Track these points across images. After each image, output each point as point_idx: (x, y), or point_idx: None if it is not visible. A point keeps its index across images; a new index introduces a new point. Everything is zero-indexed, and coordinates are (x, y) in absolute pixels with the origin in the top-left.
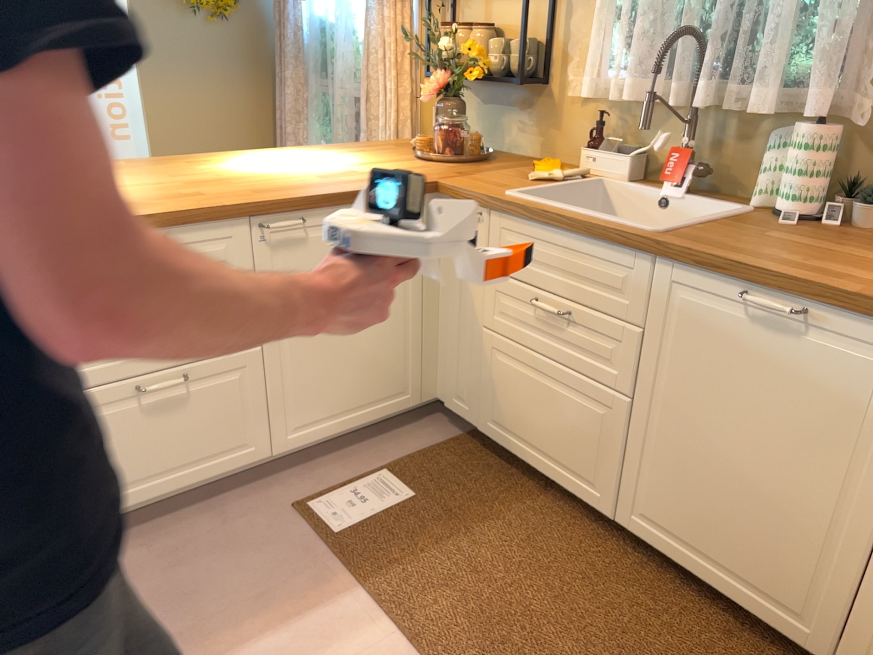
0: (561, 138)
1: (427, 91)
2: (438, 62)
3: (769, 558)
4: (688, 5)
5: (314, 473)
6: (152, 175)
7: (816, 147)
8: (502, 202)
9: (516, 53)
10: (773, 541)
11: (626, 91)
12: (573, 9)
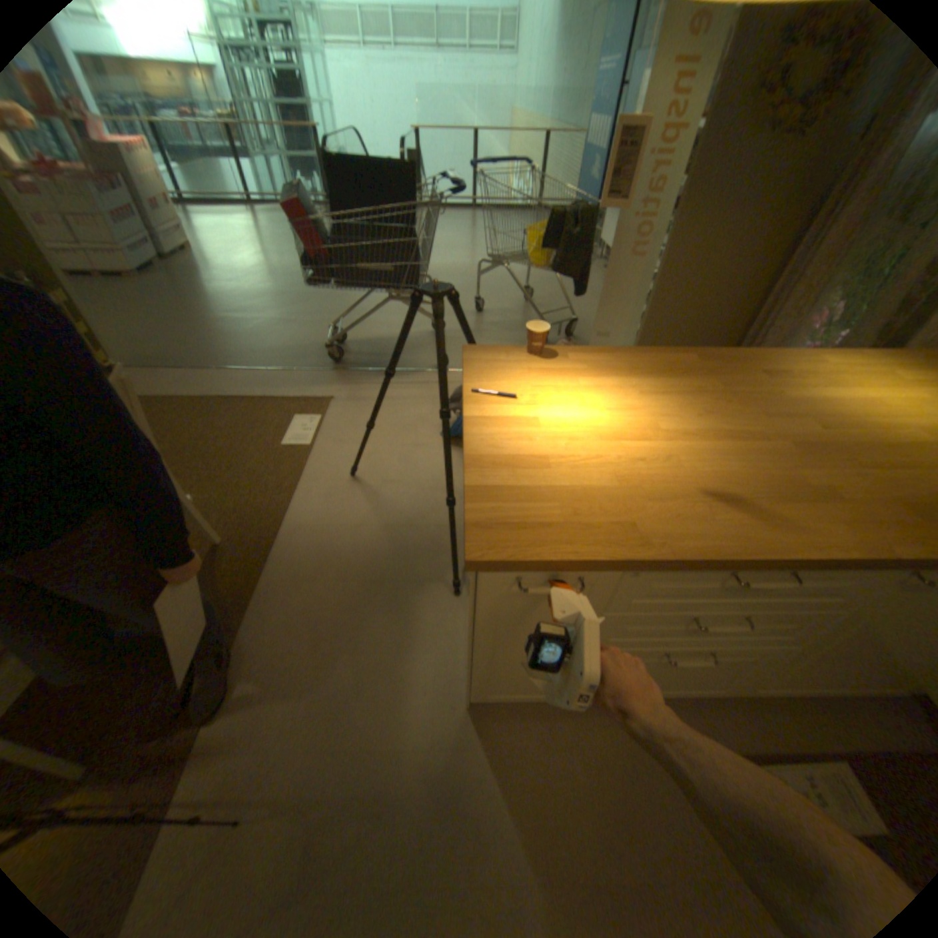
0: None
1: None
2: None
3: None
4: None
5: (764, 721)
6: (742, 405)
7: None
8: None
9: None
10: None
11: None
12: None
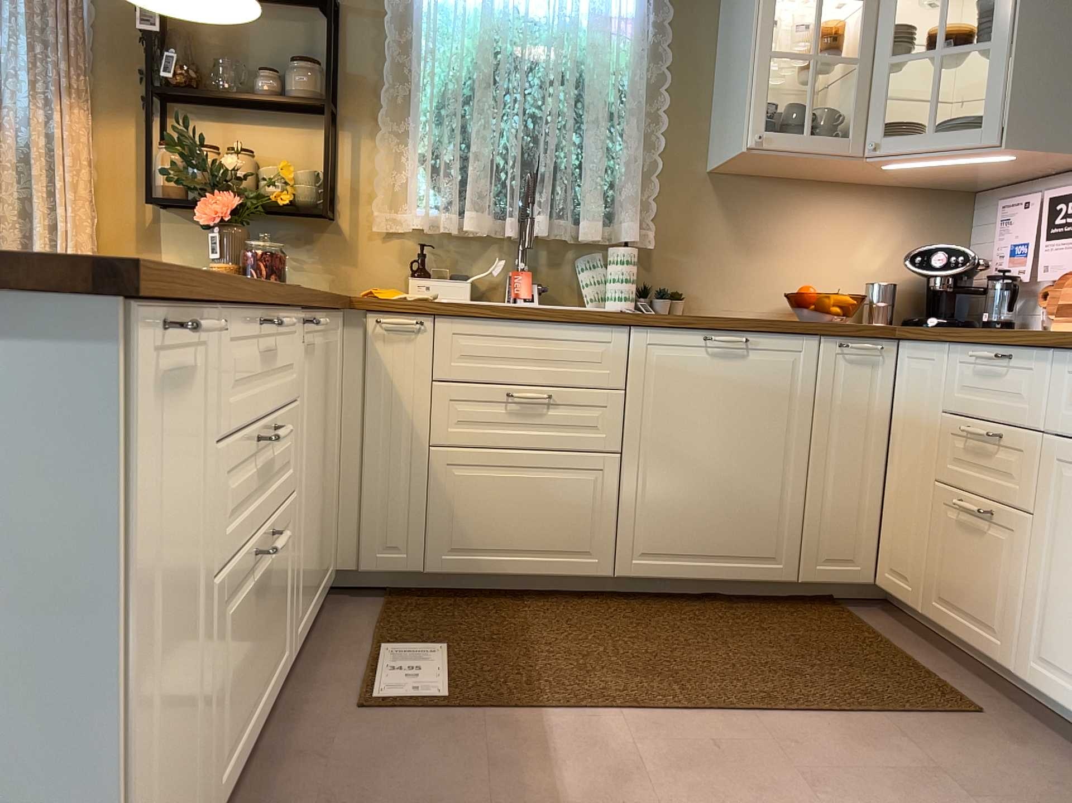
0: (362, 273)
1: (210, 214)
2: (221, 182)
3: (749, 527)
4: (498, 156)
5: (316, 683)
6: None
7: (635, 260)
8: (455, 306)
9: (308, 182)
10: (750, 512)
11: (454, 223)
12: (365, 148)
